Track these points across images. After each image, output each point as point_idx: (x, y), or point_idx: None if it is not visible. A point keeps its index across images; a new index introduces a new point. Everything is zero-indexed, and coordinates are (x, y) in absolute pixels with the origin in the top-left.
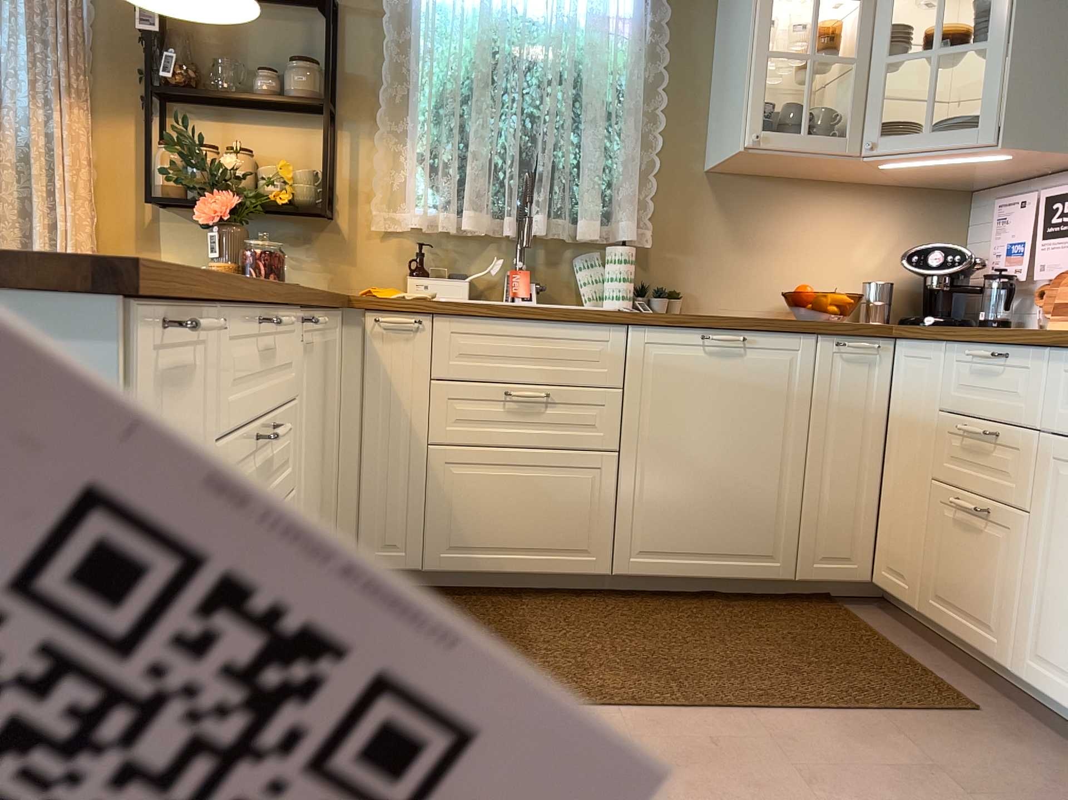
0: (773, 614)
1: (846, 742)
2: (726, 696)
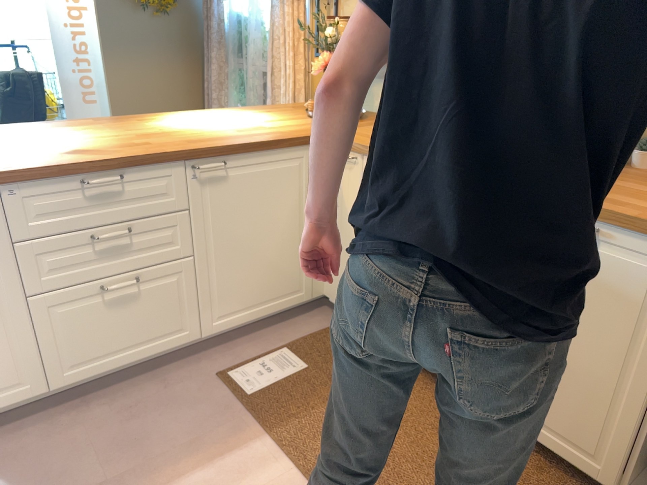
0: None
1: None
2: None
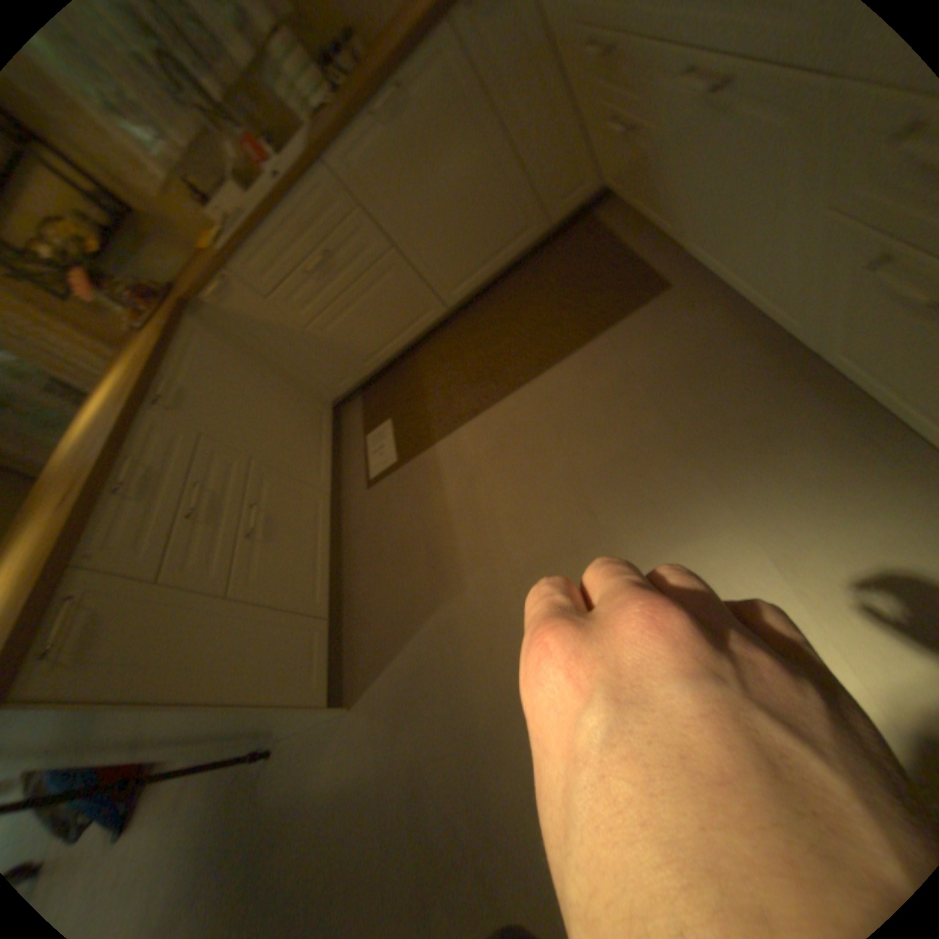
0: (545, 261)
1: (581, 373)
2: (518, 373)
